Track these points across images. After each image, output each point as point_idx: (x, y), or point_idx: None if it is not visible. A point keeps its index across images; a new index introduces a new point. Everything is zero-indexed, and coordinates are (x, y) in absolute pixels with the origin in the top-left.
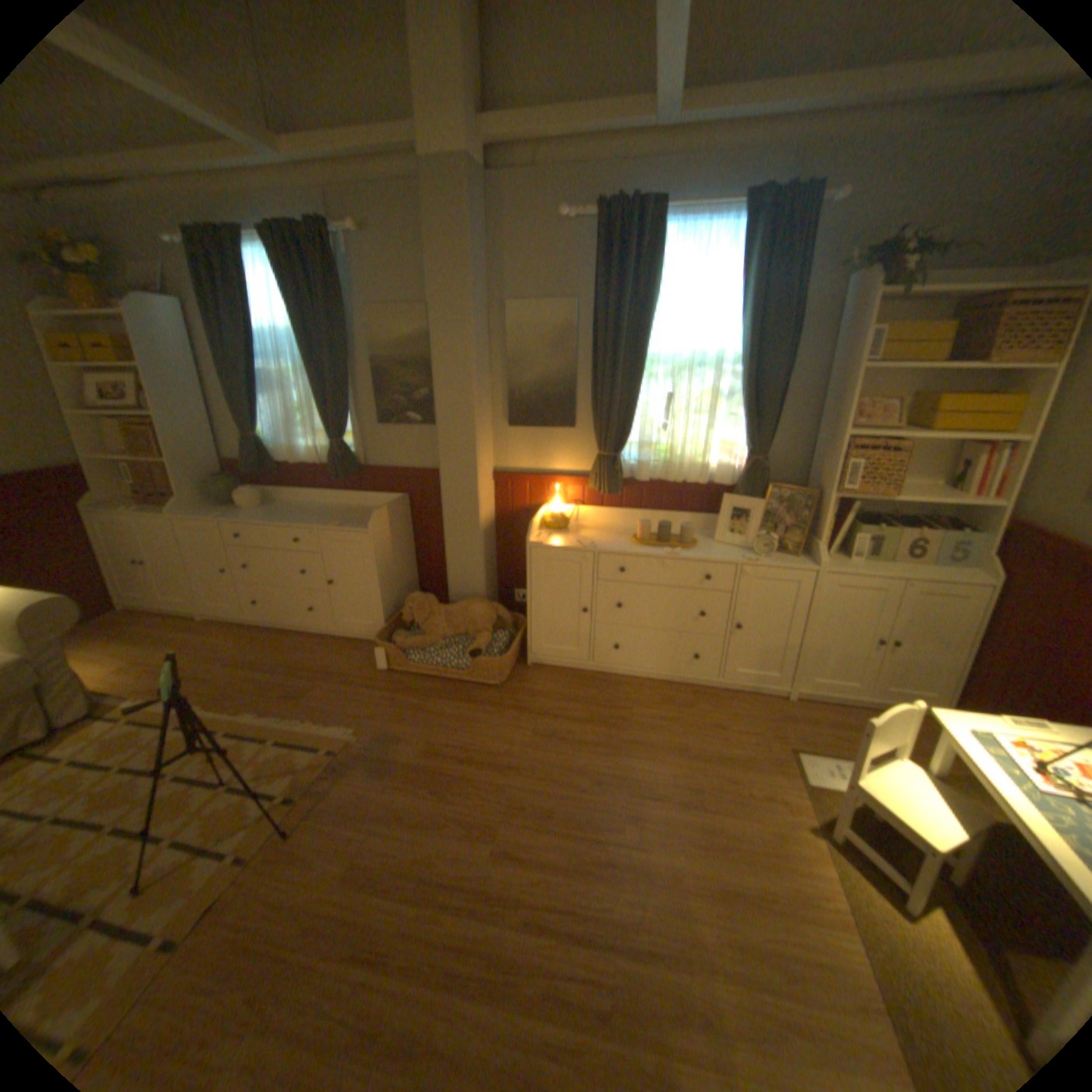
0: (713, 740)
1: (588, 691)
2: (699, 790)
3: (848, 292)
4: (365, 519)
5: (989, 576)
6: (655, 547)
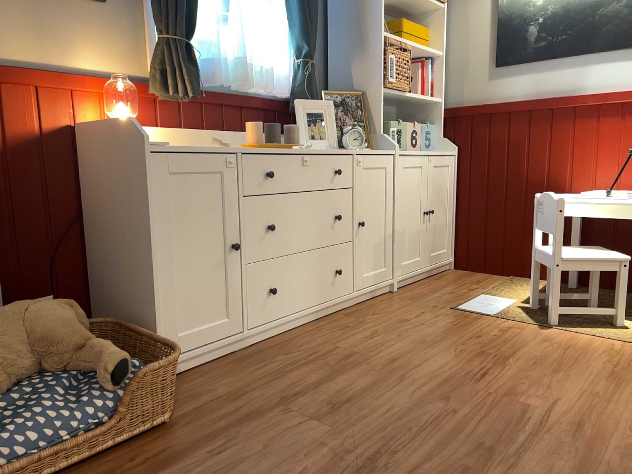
0: (416, 328)
1: (274, 360)
2: (478, 352)
3: None
4: None
5: (447, 150)
6: (277, 149)
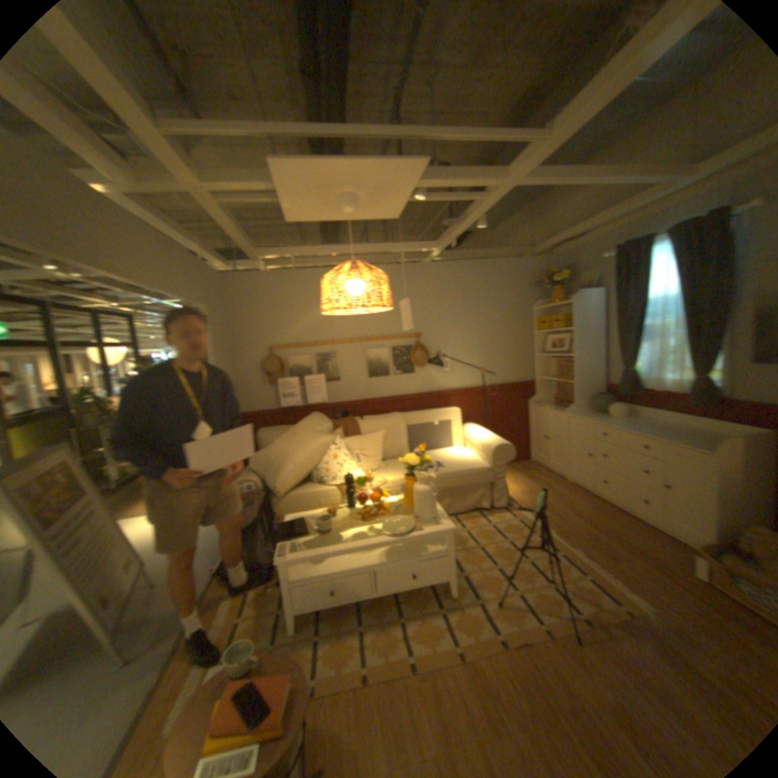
0: None
1: None
2: None
3: None
4: (716, 444)
5: None
6: None
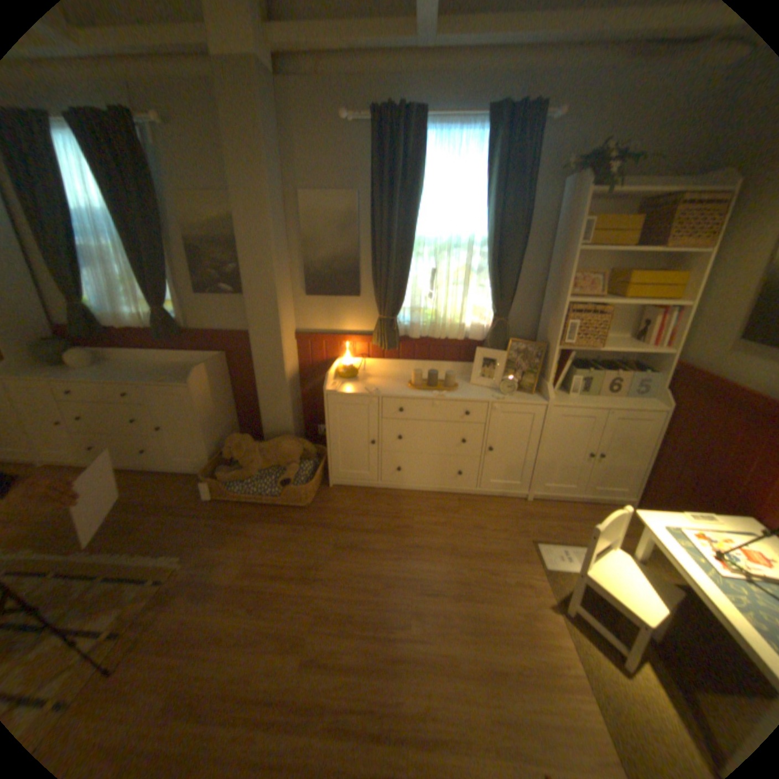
0: (474, 538)
1: (377, 505)
2: (466, 583)
3: (564, 192)
4: (186, 375)
5: (664, 404)
6: (426, 390)
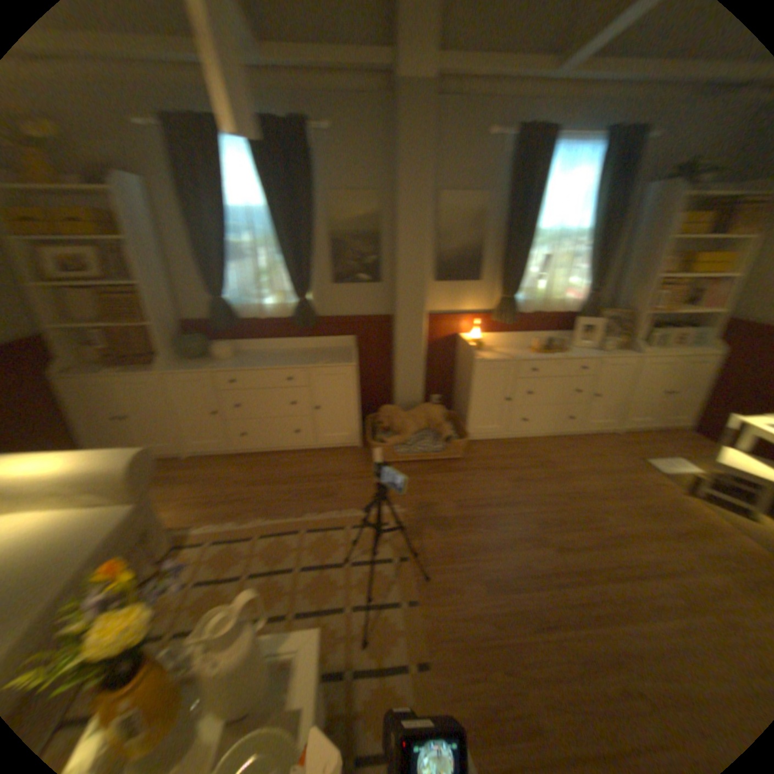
0: (602, 462)
1: (514, 450)
2: (620, 489)
3: (644, 194)
4: (338, 356)
5: (716, 350)
6: (549, 353)
